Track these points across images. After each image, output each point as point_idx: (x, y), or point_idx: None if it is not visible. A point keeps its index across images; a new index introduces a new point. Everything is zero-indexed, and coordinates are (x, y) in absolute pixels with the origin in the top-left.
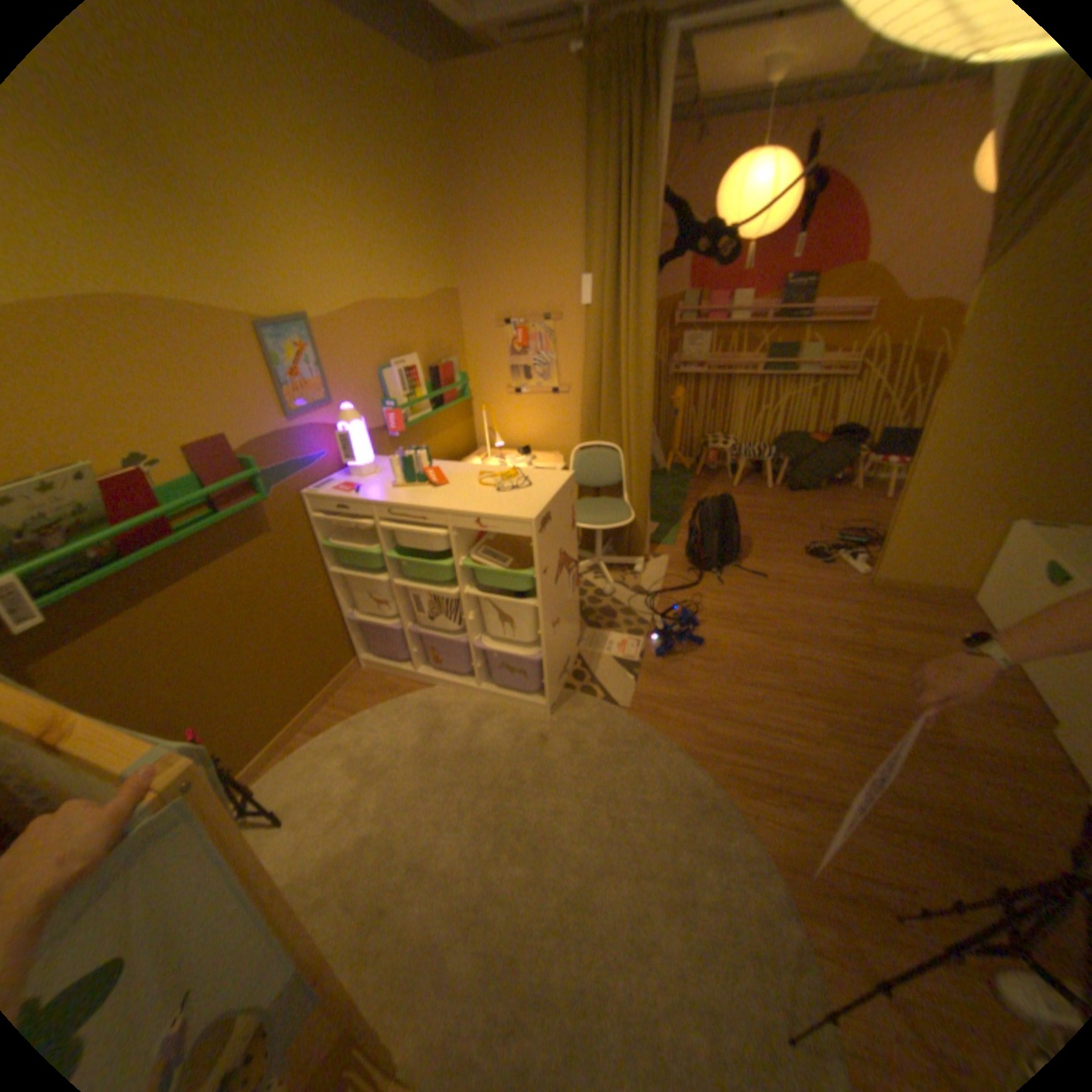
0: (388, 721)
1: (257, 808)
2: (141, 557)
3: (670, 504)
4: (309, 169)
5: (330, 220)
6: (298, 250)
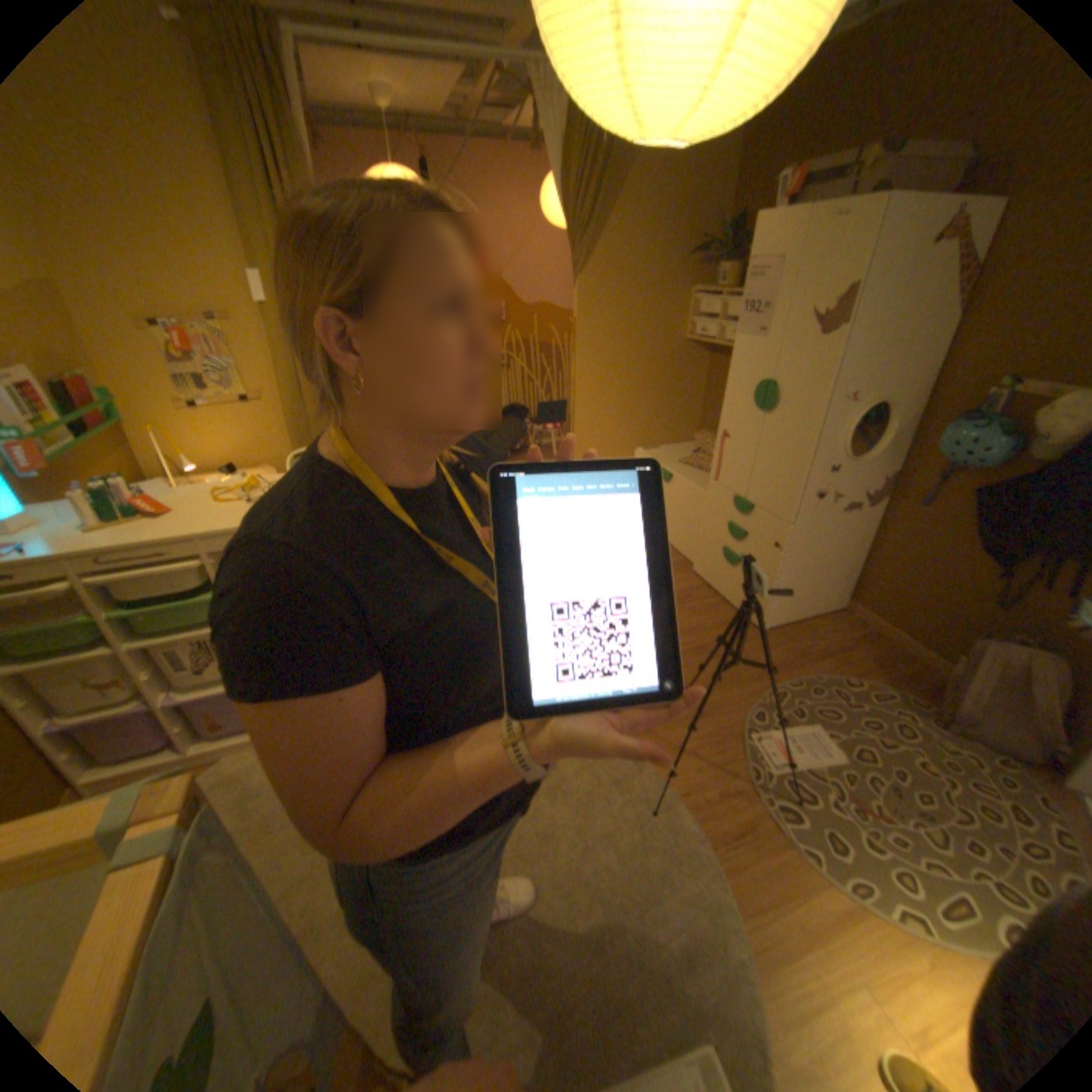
0: None
1: None
2: None
3: None
4: None
5: None
6: None
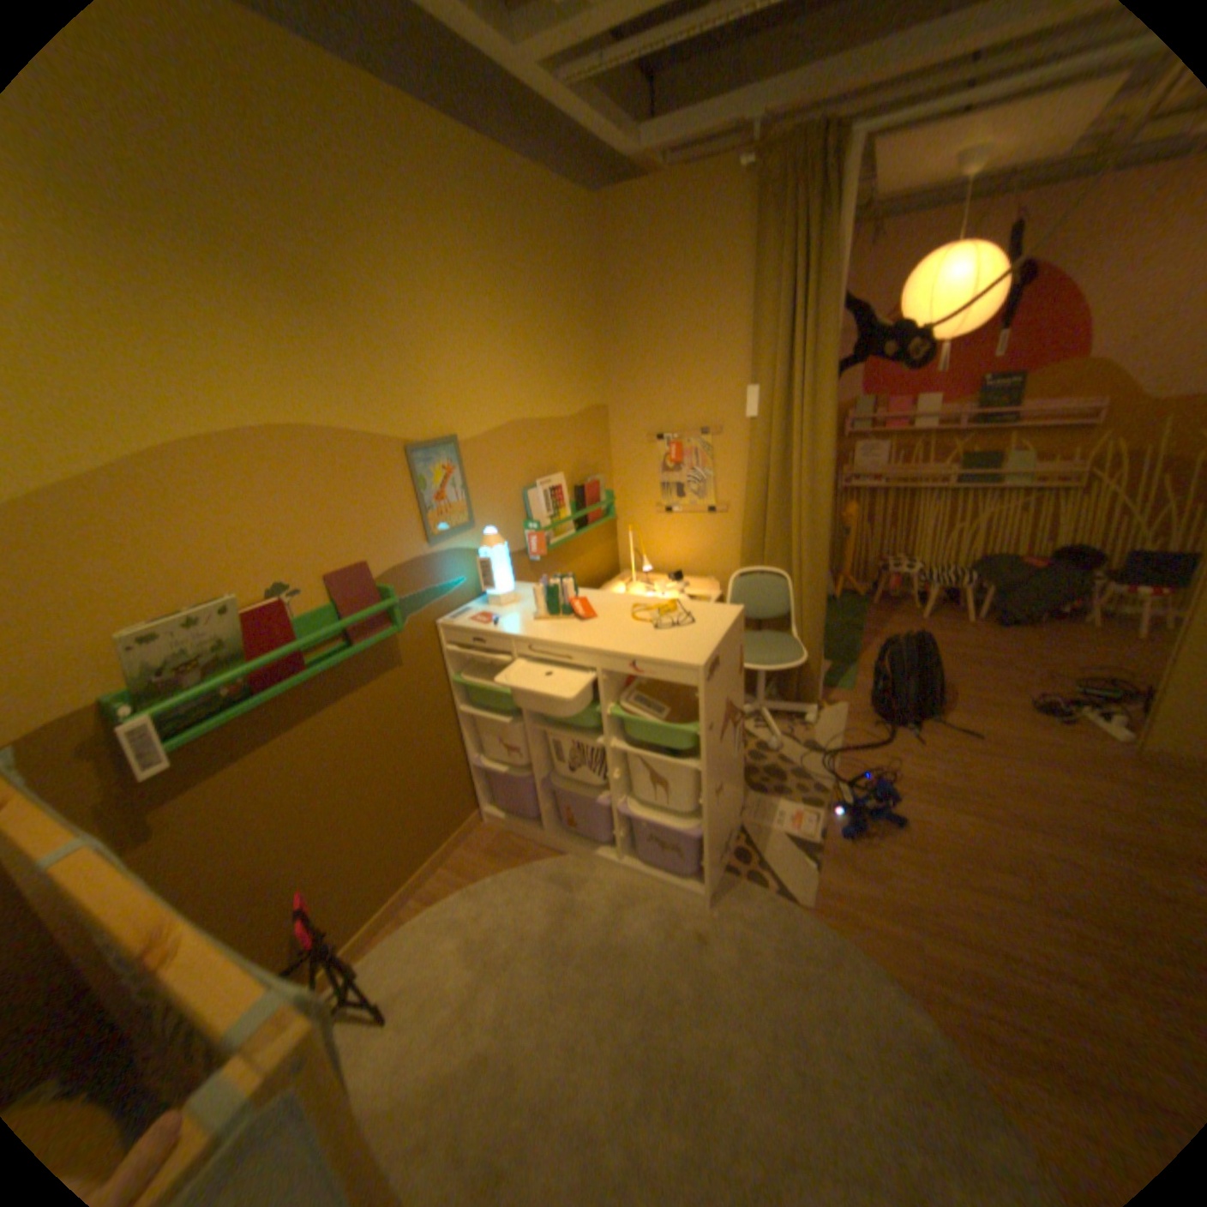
0: (513, 895)
1: (360, 995)
2: (272, 694)
3: (845, 638)
4: (472, 296)
5: (488, 343)
6: (455, 373)
